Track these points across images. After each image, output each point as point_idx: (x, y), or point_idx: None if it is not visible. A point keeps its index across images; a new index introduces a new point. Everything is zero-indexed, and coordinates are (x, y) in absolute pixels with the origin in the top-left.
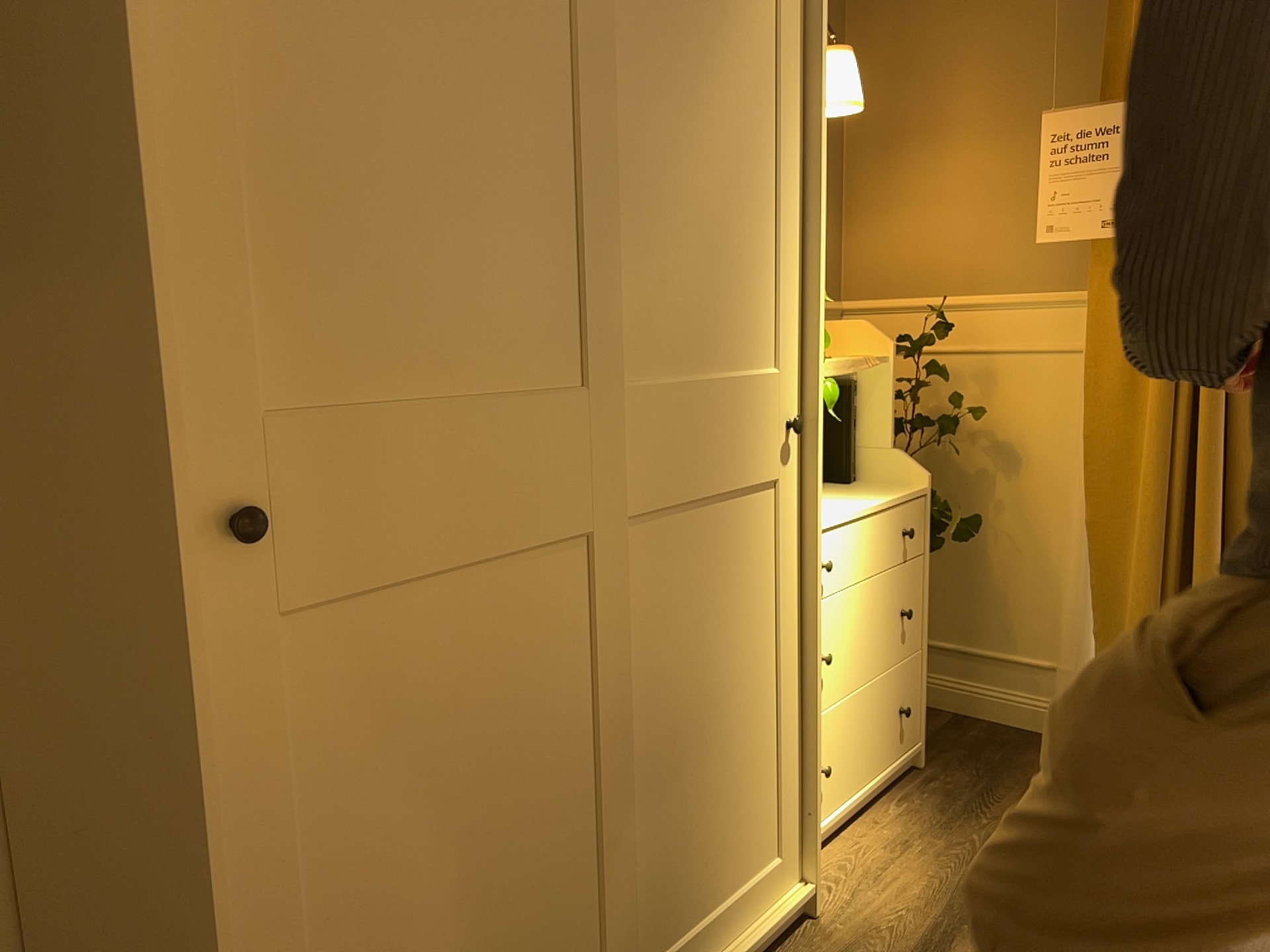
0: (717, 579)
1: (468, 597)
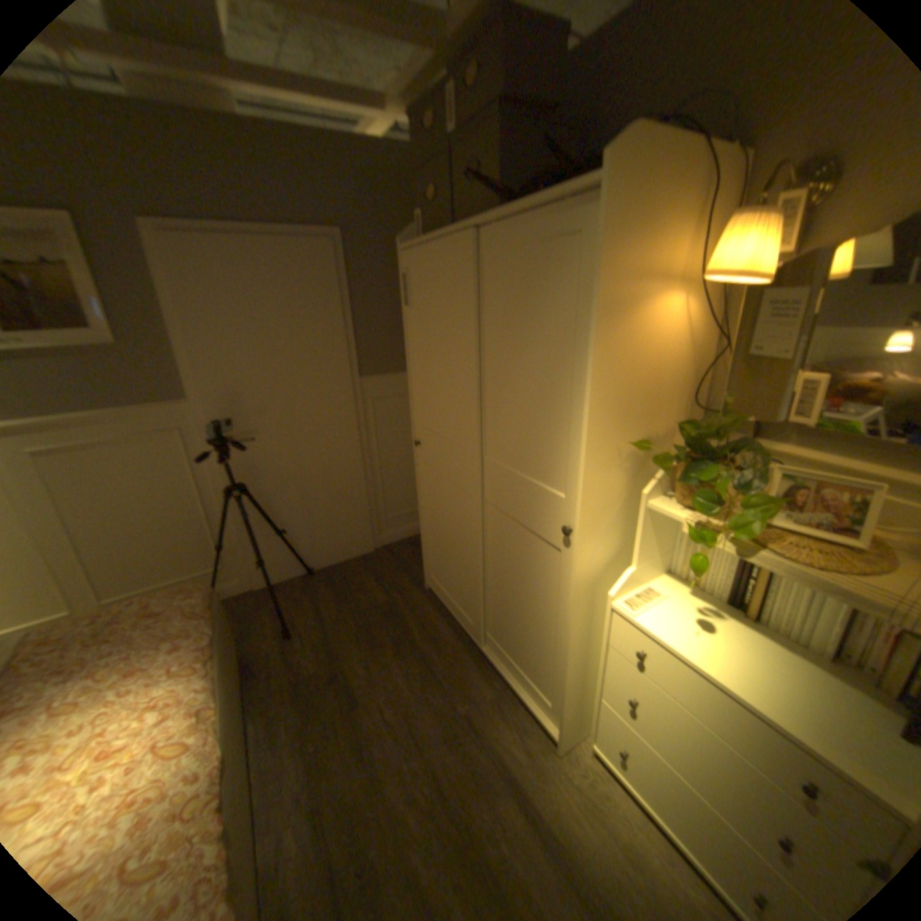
0: (523, 558)
1: (444, 483)
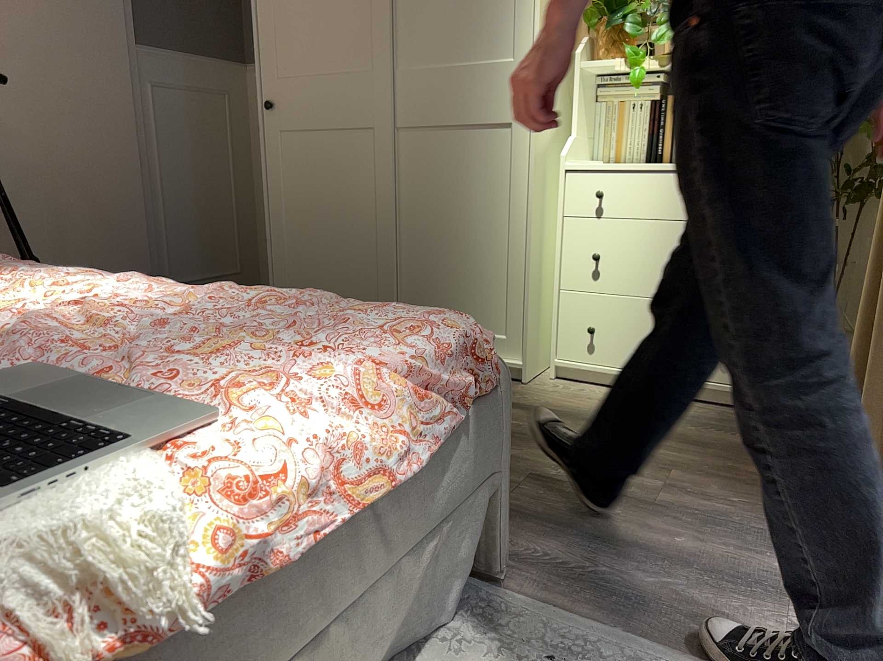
0: (460, 169)
1: (325, 141)
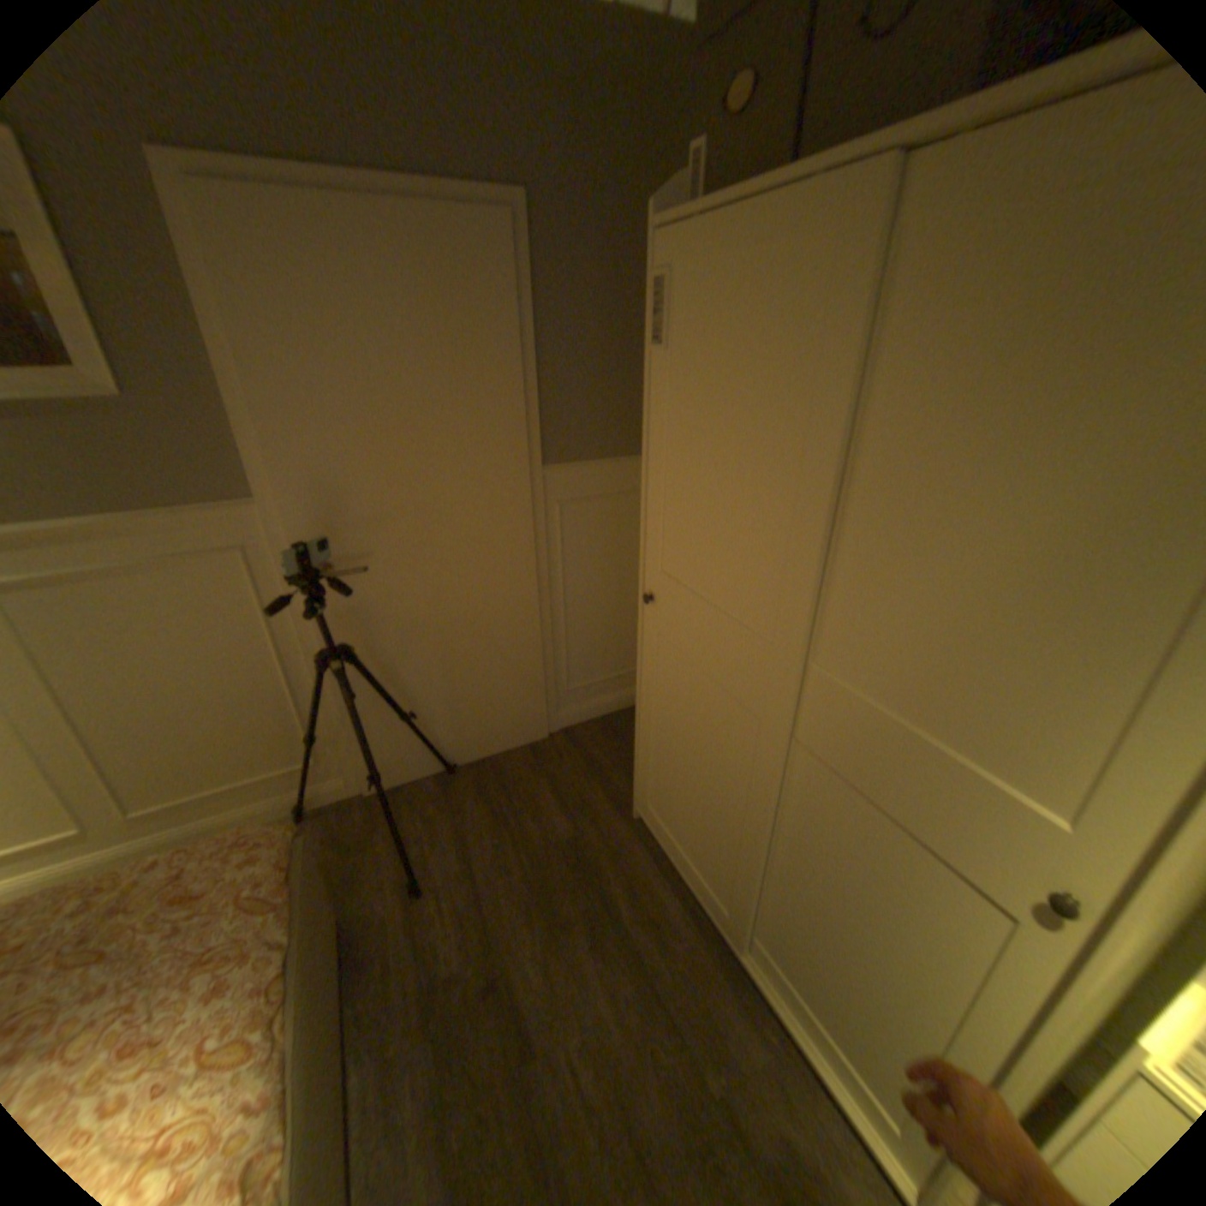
0: (884, 879)
1: (699, 681)
